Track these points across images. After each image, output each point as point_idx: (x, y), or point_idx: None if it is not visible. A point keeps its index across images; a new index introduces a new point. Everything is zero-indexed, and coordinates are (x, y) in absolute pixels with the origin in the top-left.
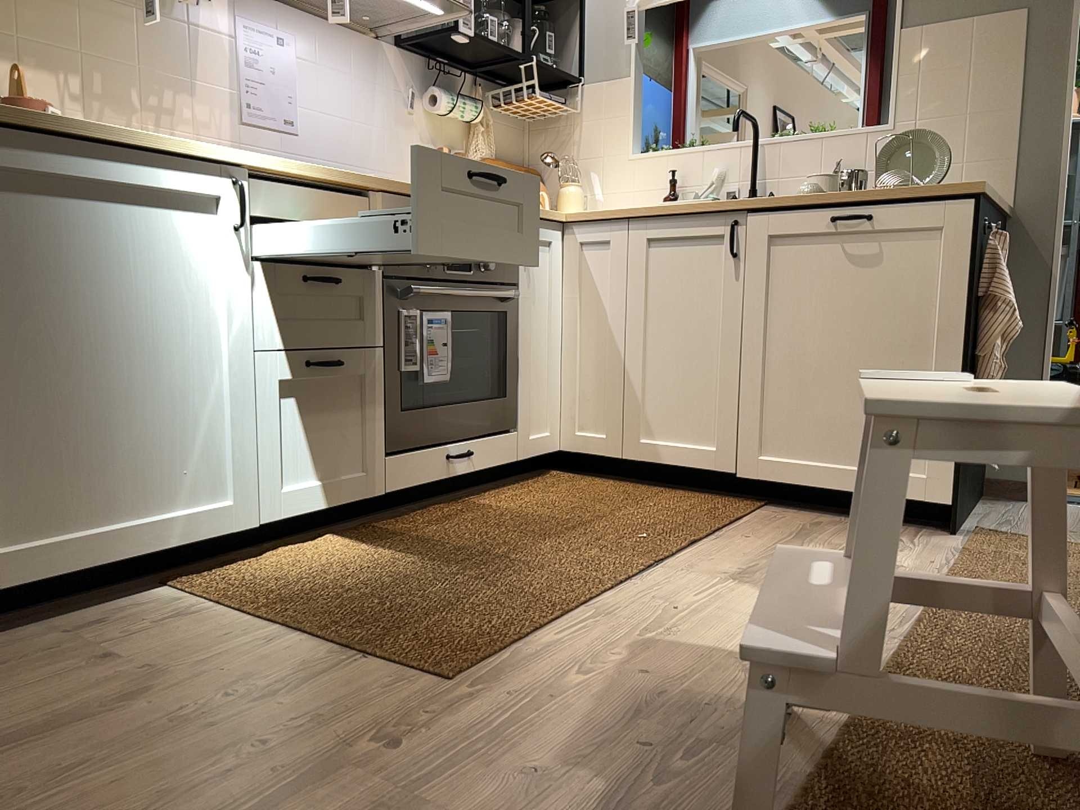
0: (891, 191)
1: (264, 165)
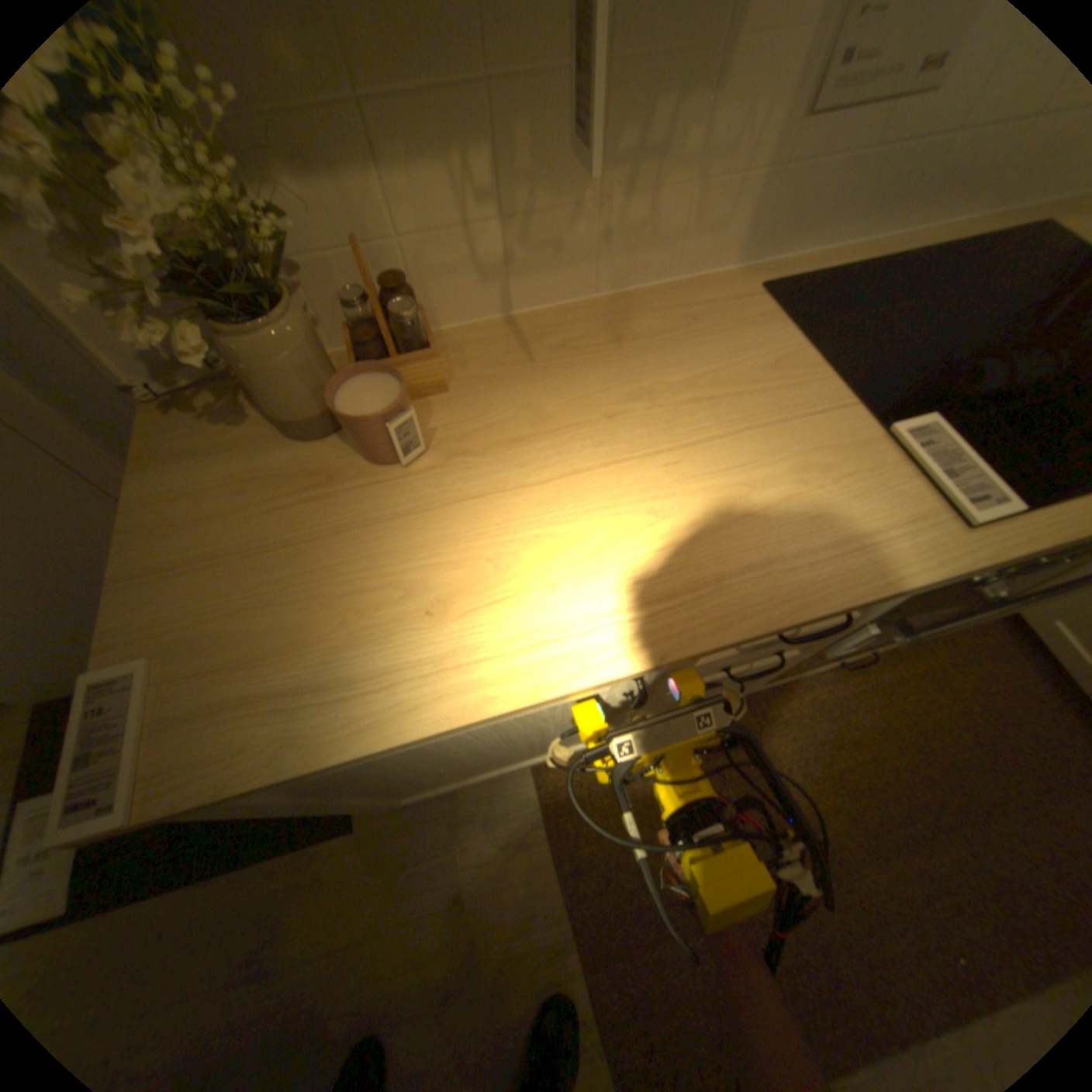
0: None
1: (699, 651)
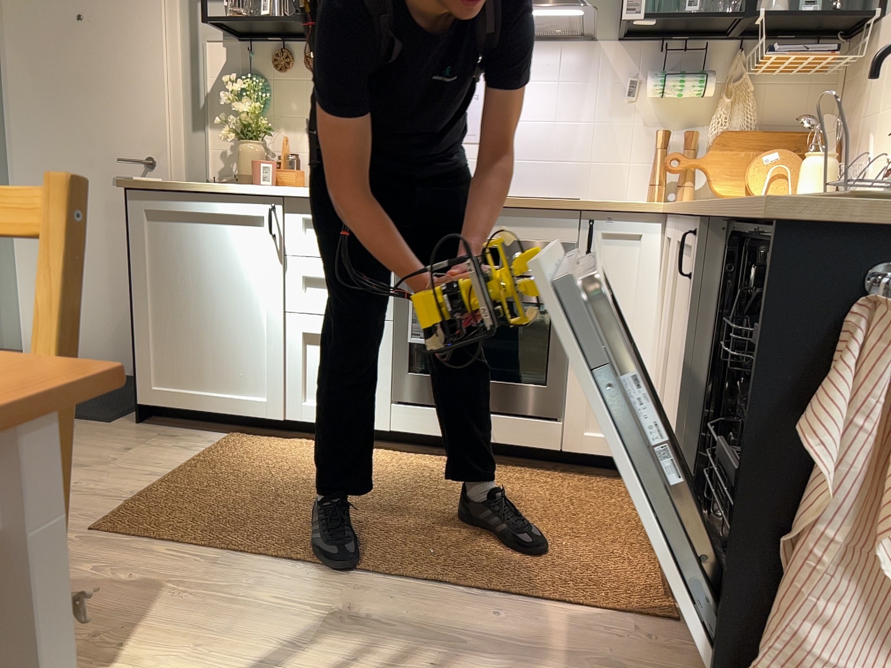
0: (746, 210)
1: (290, 193)
